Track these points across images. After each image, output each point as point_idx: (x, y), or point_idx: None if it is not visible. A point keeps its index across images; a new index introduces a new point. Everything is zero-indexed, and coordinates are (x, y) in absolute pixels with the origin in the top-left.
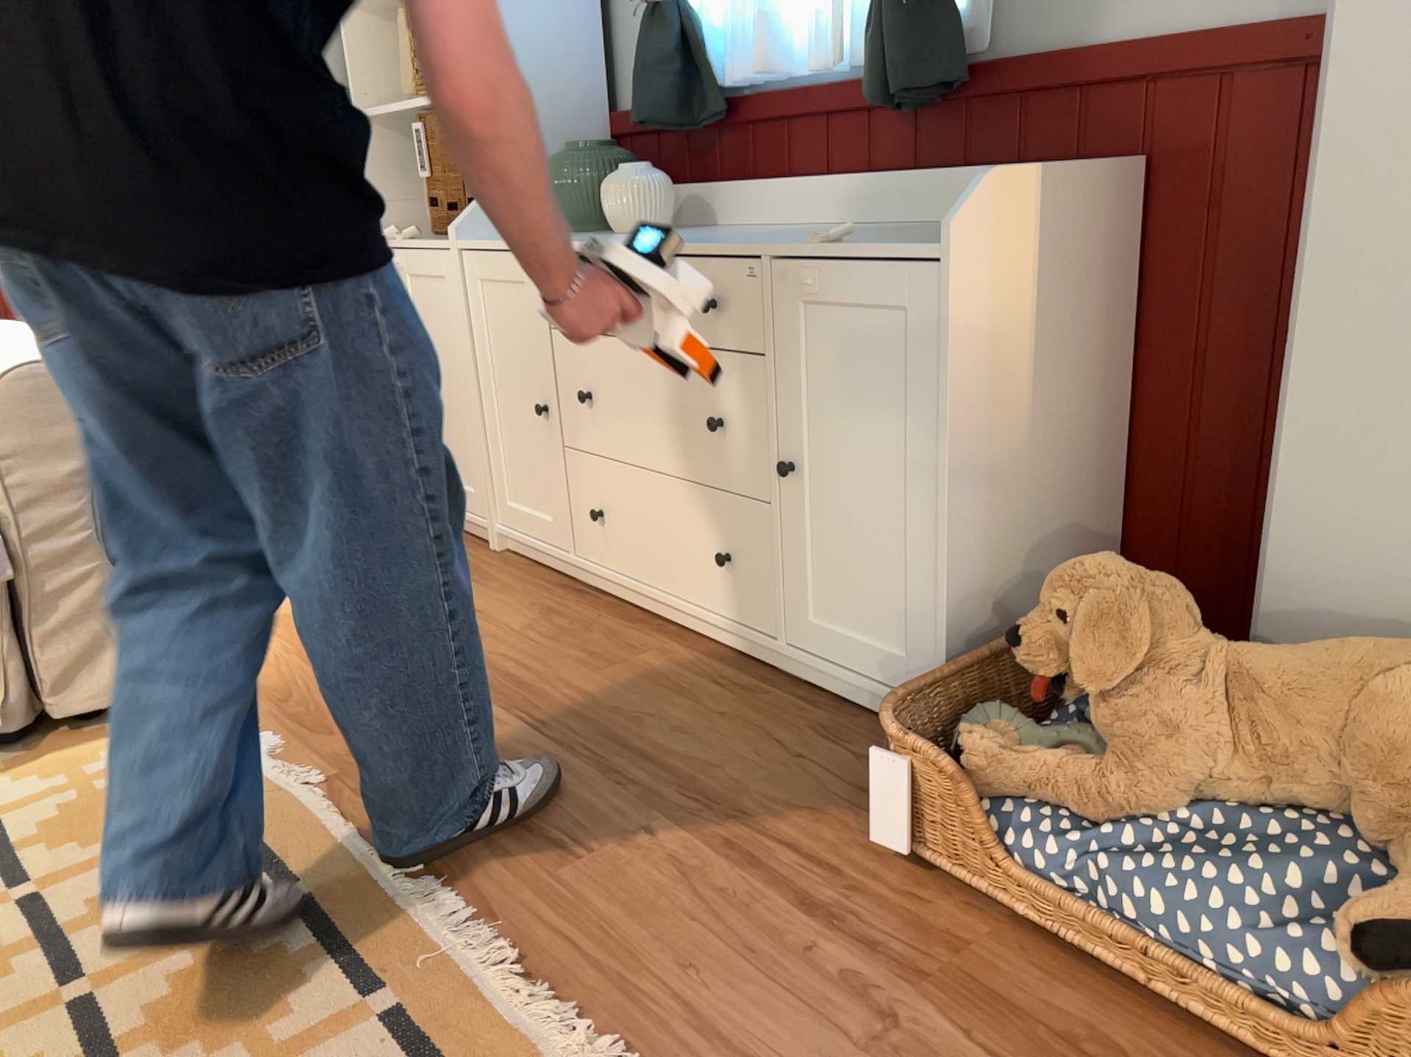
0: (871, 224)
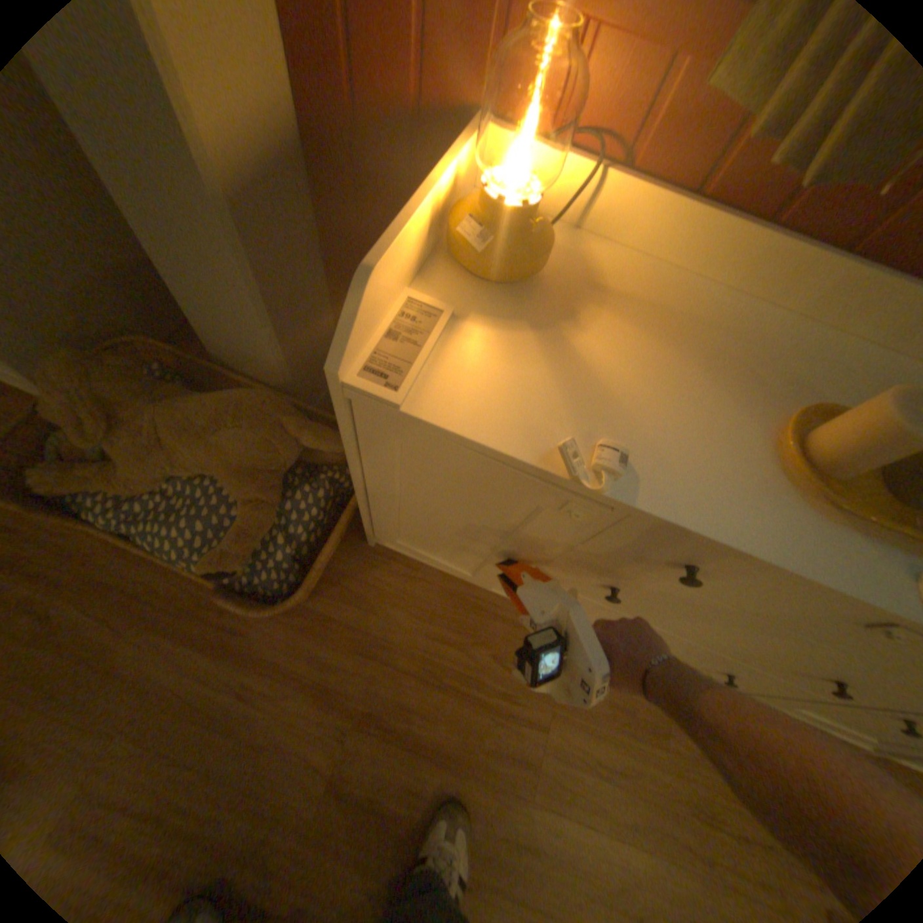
0: None
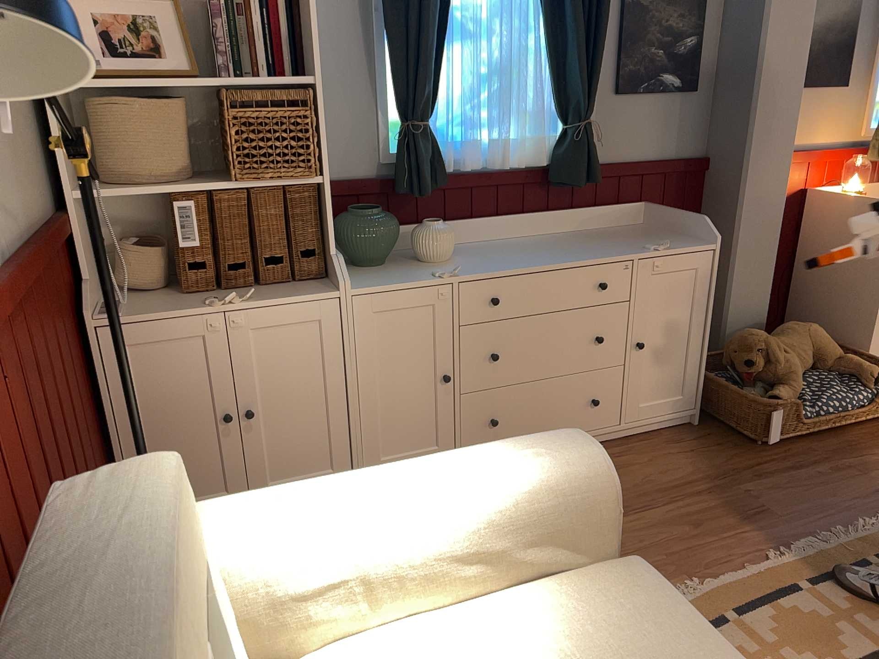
0: (538, 236)
